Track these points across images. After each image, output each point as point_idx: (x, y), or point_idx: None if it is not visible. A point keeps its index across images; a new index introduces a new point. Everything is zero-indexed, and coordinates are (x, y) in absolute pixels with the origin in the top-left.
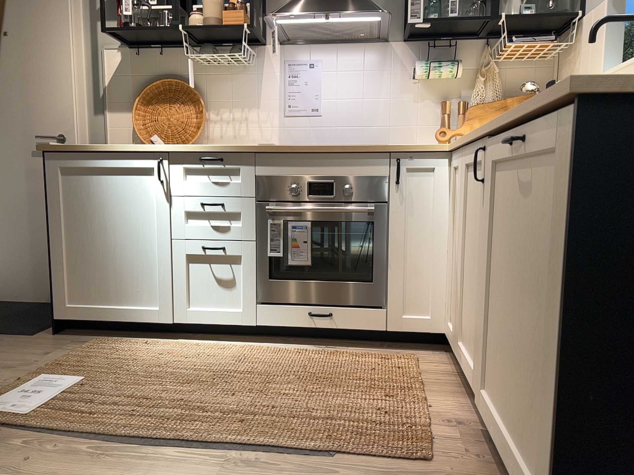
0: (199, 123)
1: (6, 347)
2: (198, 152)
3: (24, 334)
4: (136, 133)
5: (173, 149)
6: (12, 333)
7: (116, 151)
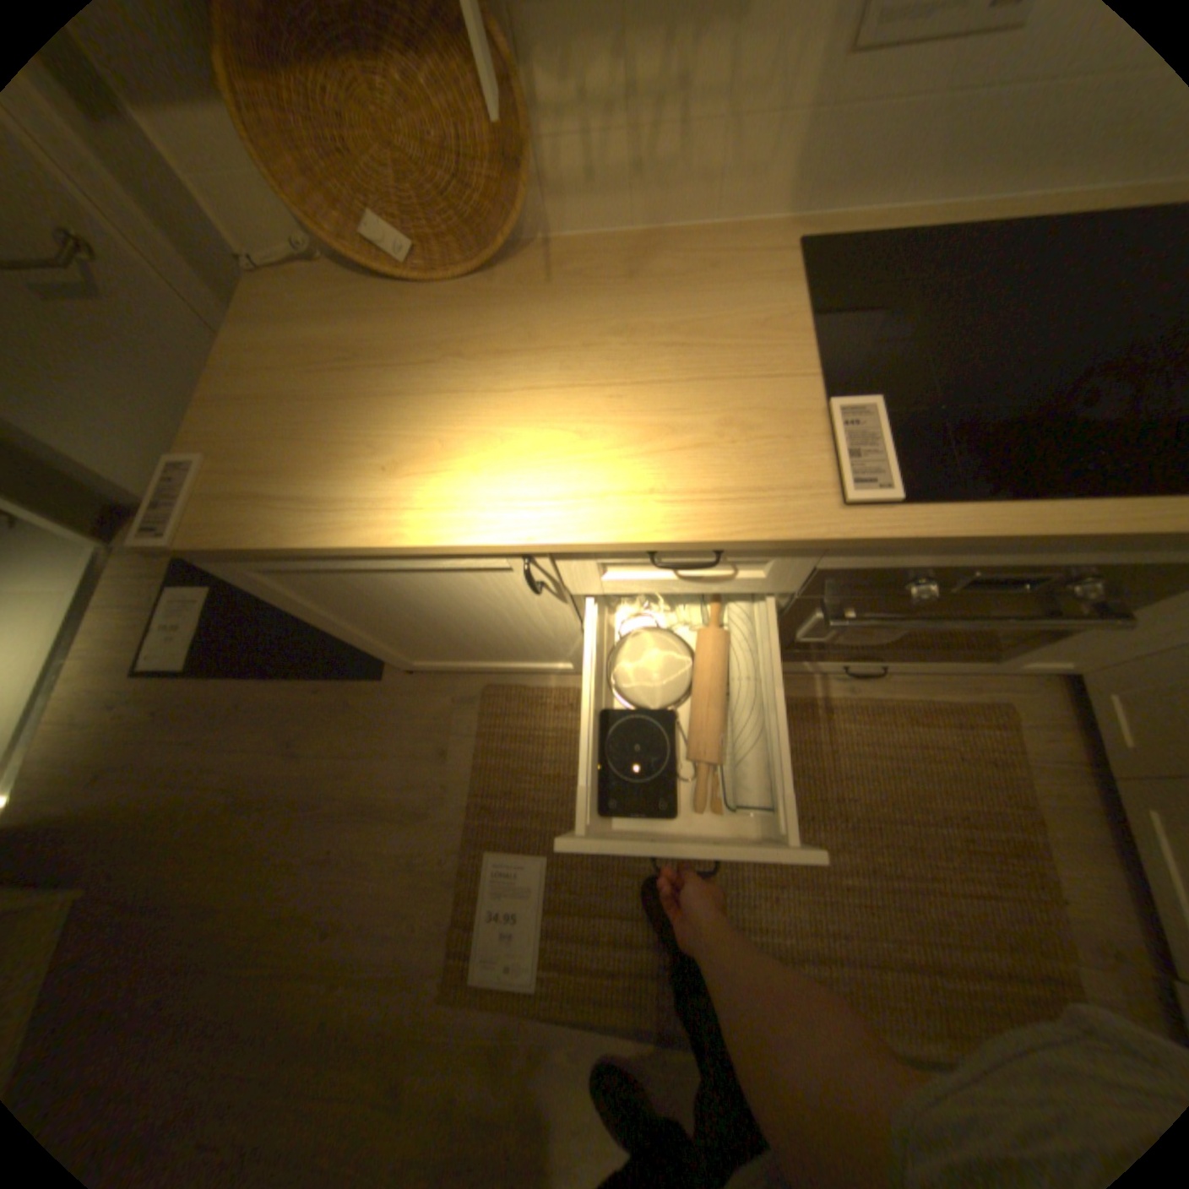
0: (511, 138)
1: (364, 726)
2: (646, 544)
3: (362, 673)
4: (306, 221)
5: (566, 546)
6: (343, 670)
7: (384, 550)
